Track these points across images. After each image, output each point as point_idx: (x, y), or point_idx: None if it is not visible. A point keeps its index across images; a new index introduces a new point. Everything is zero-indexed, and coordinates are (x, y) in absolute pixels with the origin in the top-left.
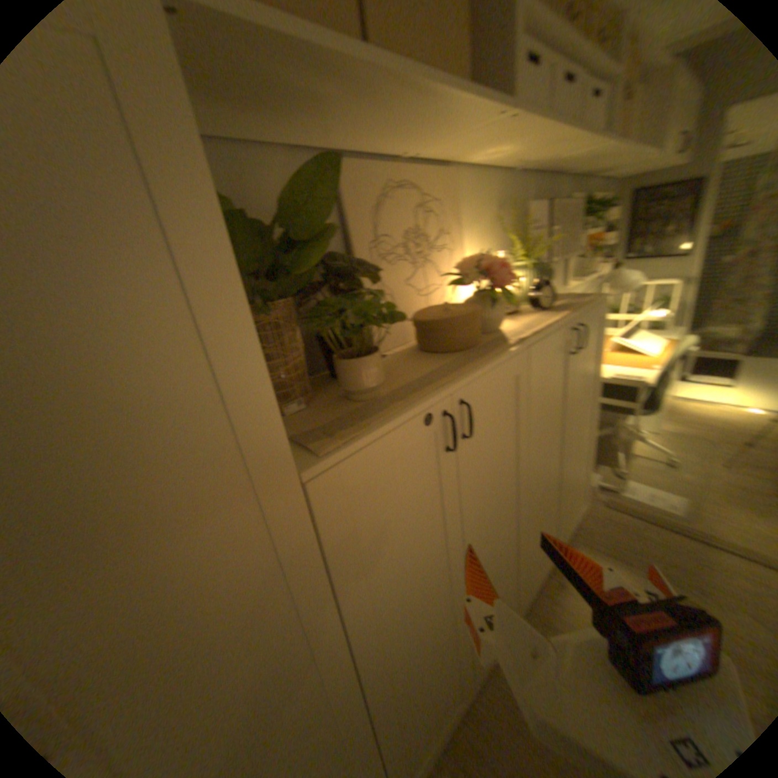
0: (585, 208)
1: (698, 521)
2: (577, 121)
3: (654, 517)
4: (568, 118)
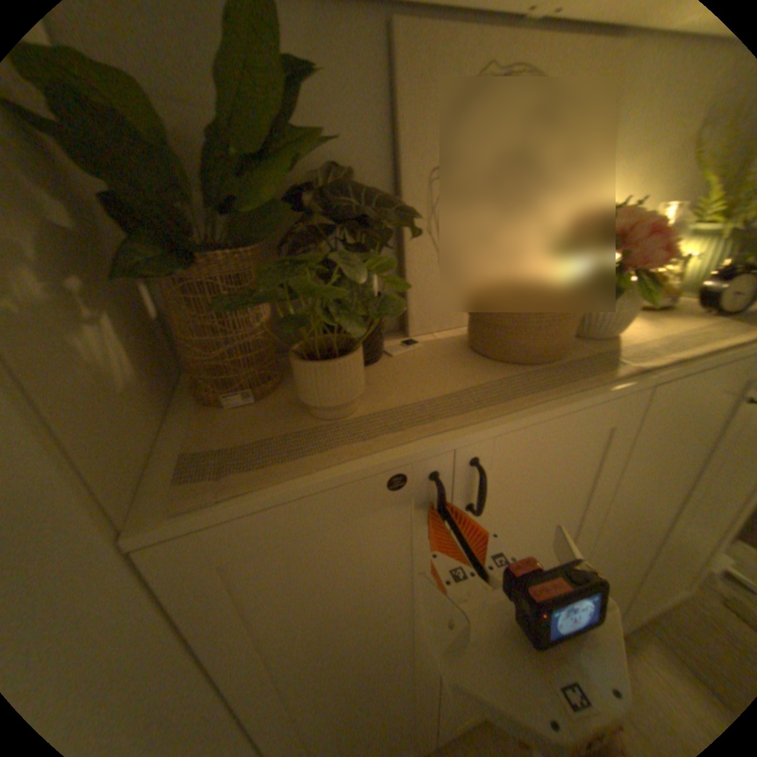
0: None
1: None
2: None
3: None
4: None
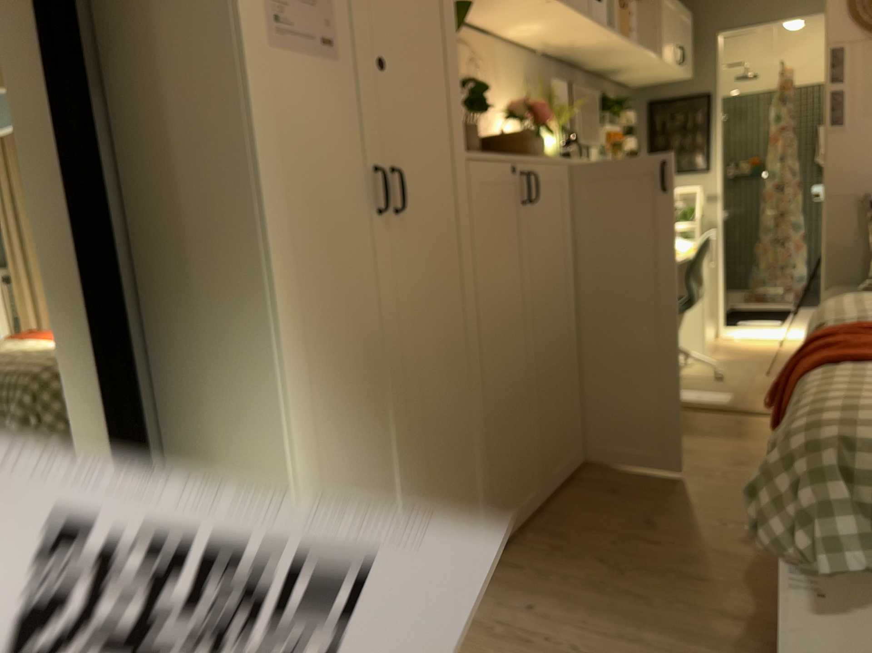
0: (601, 105)
1: (742, 404)
2: (587, 13)
3: (702, 404)
4: (581, 9)
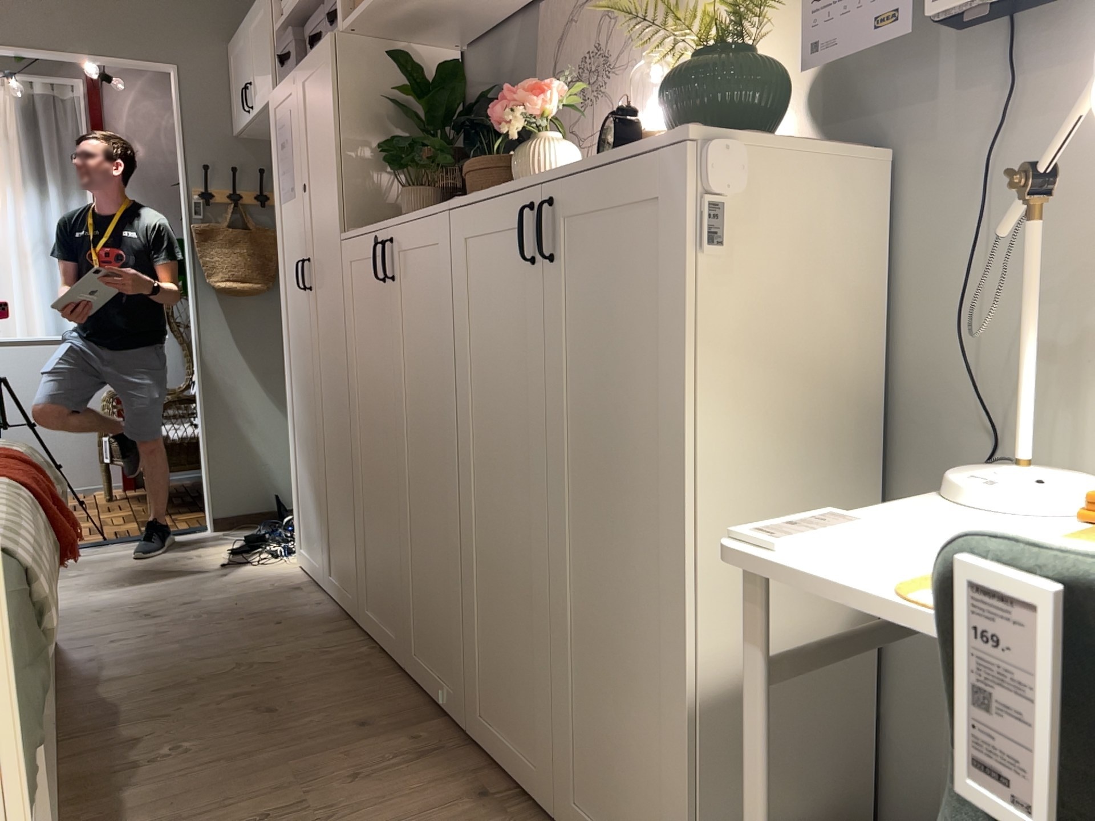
0: None
1: None
2: None
3: None
4: None
